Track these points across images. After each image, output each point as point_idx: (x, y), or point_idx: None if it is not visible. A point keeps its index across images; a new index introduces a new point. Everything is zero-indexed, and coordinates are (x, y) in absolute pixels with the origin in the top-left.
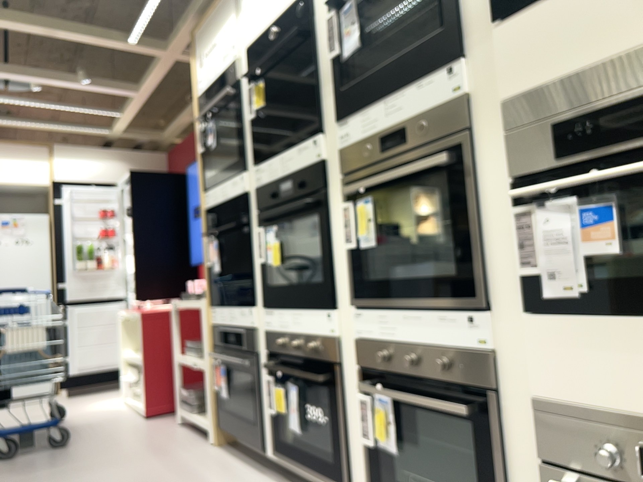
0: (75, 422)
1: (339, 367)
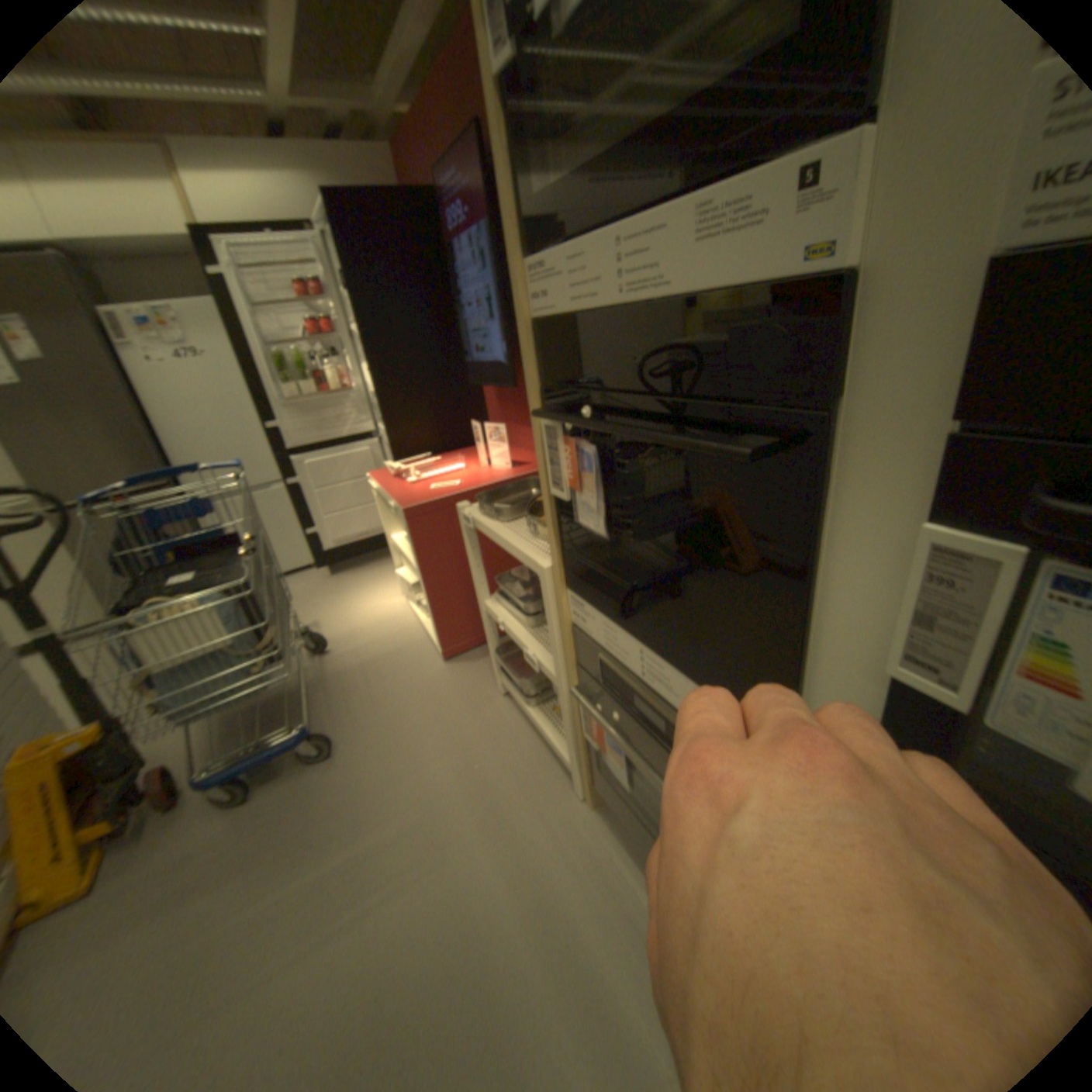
0: (342, 654)
1: None
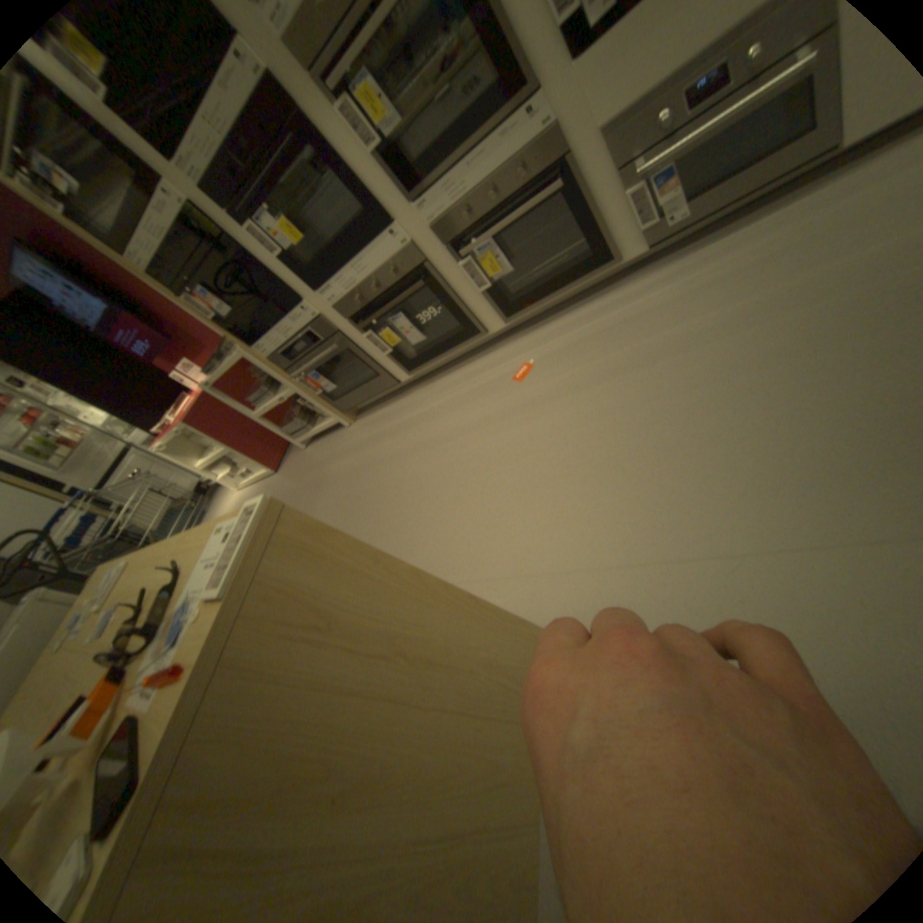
0: None
1: (426, 261)
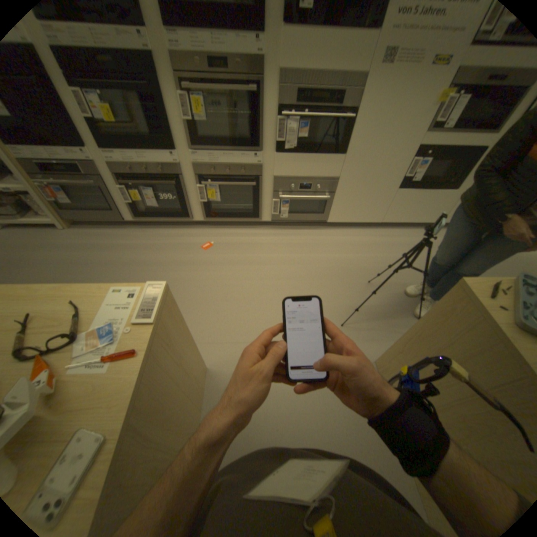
0: None
1: (179, 176)
